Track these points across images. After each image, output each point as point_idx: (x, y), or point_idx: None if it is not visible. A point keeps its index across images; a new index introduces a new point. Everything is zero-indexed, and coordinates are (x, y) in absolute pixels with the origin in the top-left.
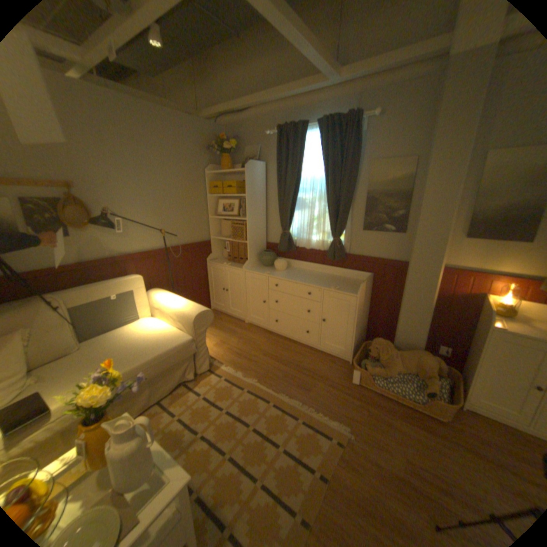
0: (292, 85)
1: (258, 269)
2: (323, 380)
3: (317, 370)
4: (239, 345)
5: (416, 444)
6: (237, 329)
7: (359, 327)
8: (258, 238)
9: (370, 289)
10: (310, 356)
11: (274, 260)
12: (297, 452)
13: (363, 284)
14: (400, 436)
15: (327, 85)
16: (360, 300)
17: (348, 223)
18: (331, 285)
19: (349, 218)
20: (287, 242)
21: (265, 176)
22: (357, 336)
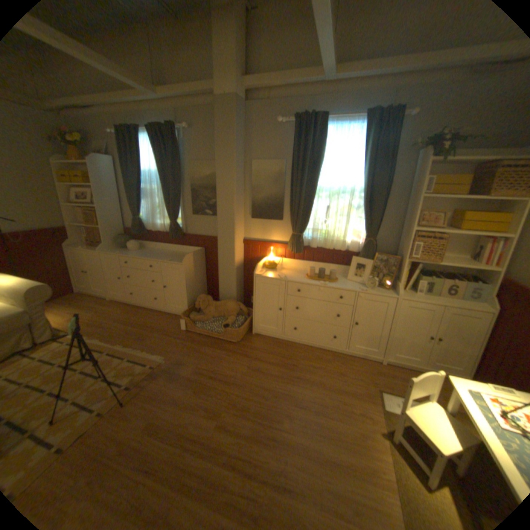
0: (121, 94)
1: (111, 251)
2: (159, 333)
3: (157, 326)
4: (92, 318)
5: (208, 358)
6: (96, 306)
7: (191, 289)
8: (112, 224)
9: (202, 261)
10: (156, 318)
11: (128, 243)
12: (112, 379)
13: (188, 255)
14: (199, 356)
15: (150, 99)
16: (186, 268)
17: (181, 210)
18: (167, 259)
19: (181, 206)
20: (137, 227)
21: (112, 169)
22: (191, 296)
